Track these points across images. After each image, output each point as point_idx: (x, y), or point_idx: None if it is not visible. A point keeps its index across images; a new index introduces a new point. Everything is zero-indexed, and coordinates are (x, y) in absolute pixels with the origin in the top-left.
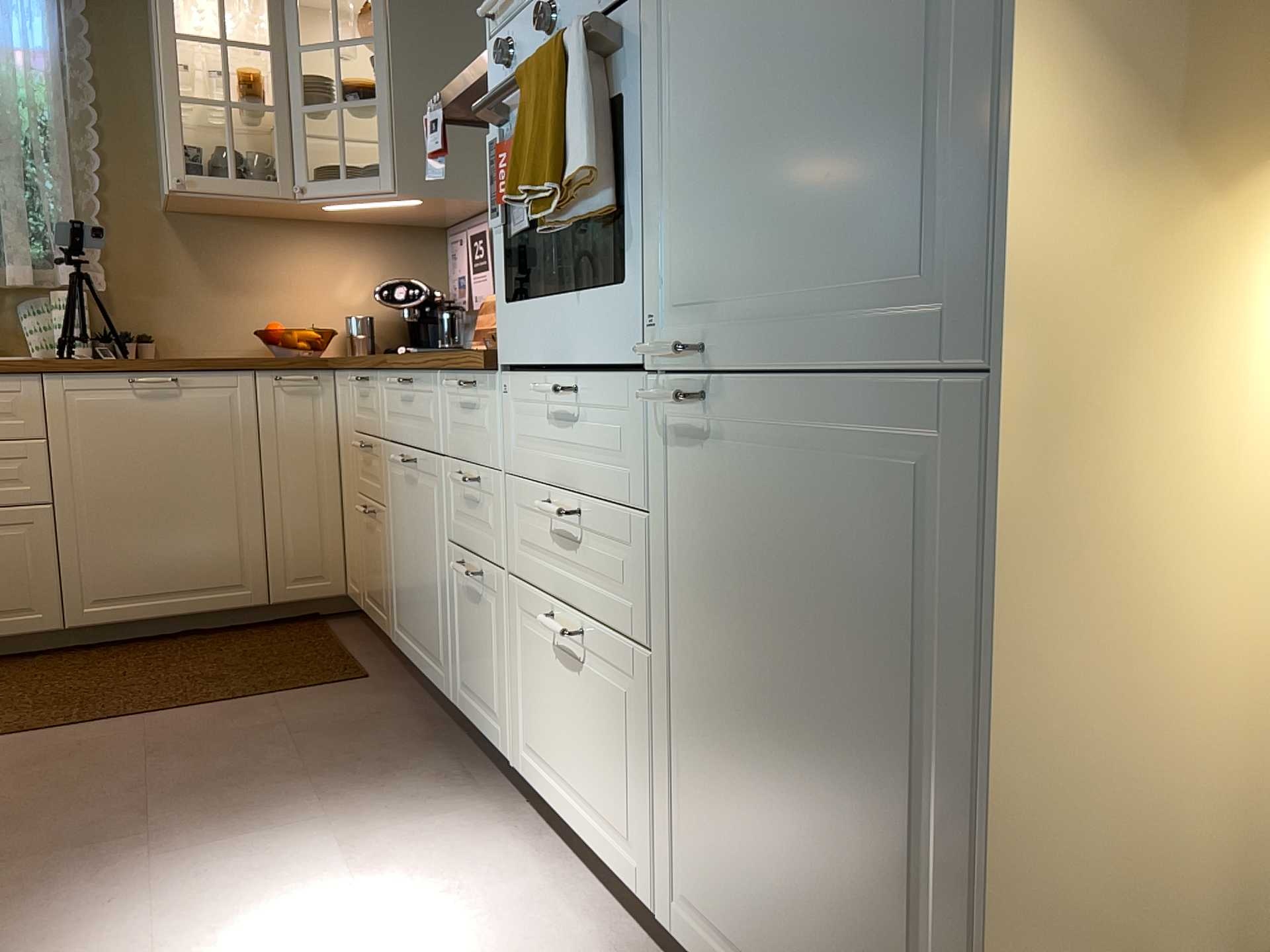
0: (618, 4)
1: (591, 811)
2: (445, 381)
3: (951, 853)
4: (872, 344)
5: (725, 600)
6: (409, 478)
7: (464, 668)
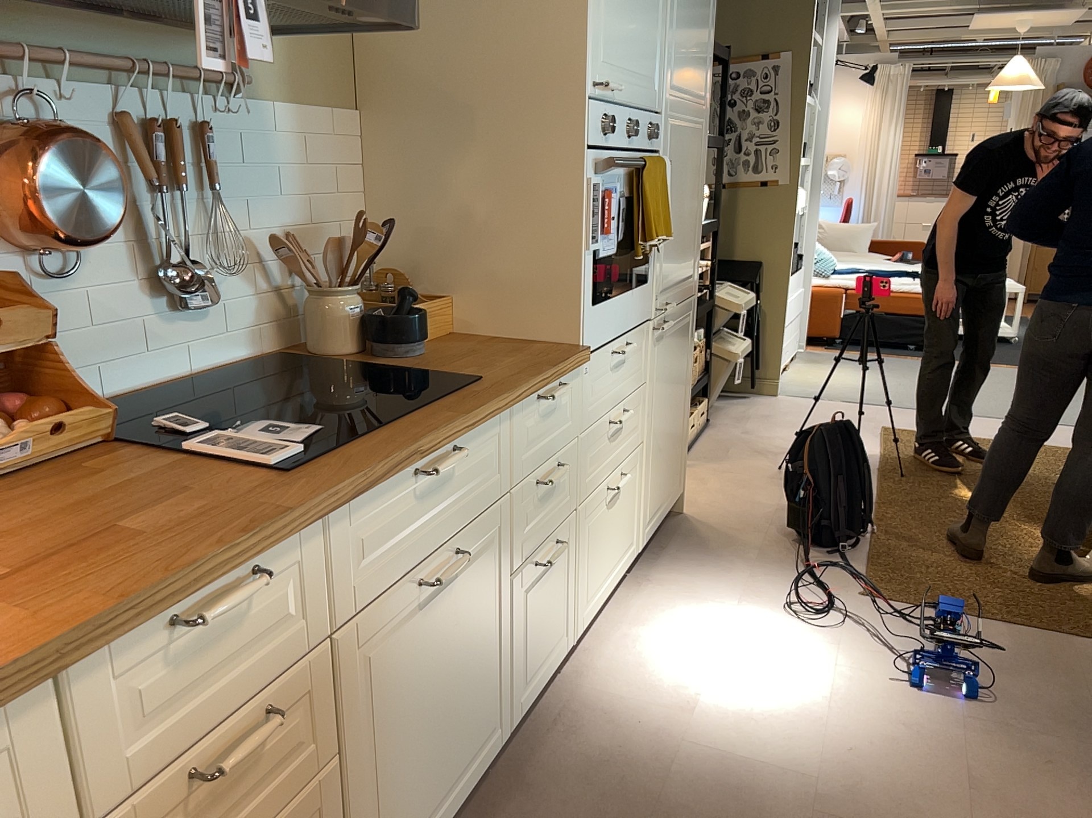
0: (650, 153)
1: (616, 560)
2: (522, 405)
3: (684, 405)
4: (685, 292)
5: (661, 390)
6: (436, 592)
7: (528, 660)
